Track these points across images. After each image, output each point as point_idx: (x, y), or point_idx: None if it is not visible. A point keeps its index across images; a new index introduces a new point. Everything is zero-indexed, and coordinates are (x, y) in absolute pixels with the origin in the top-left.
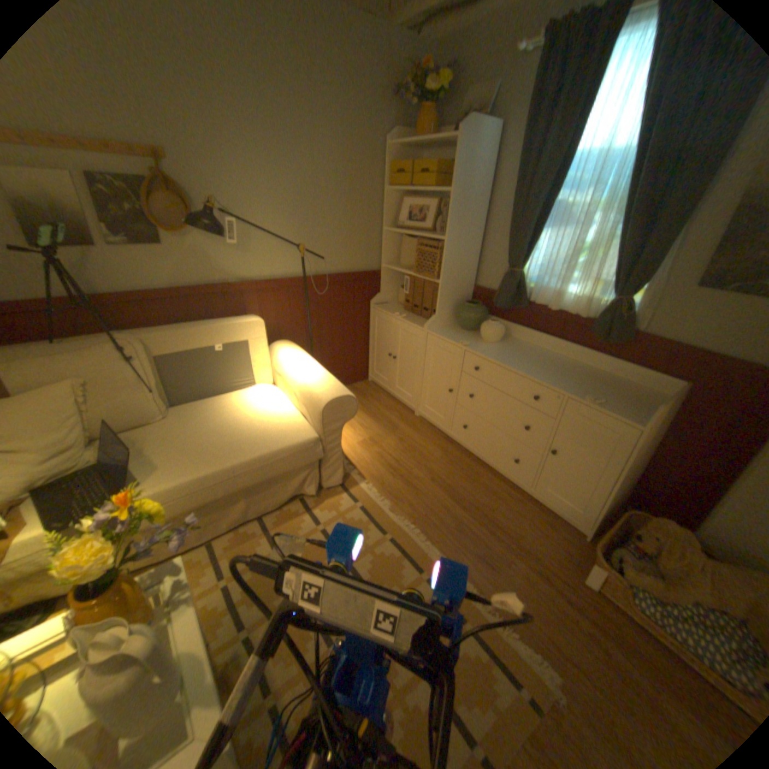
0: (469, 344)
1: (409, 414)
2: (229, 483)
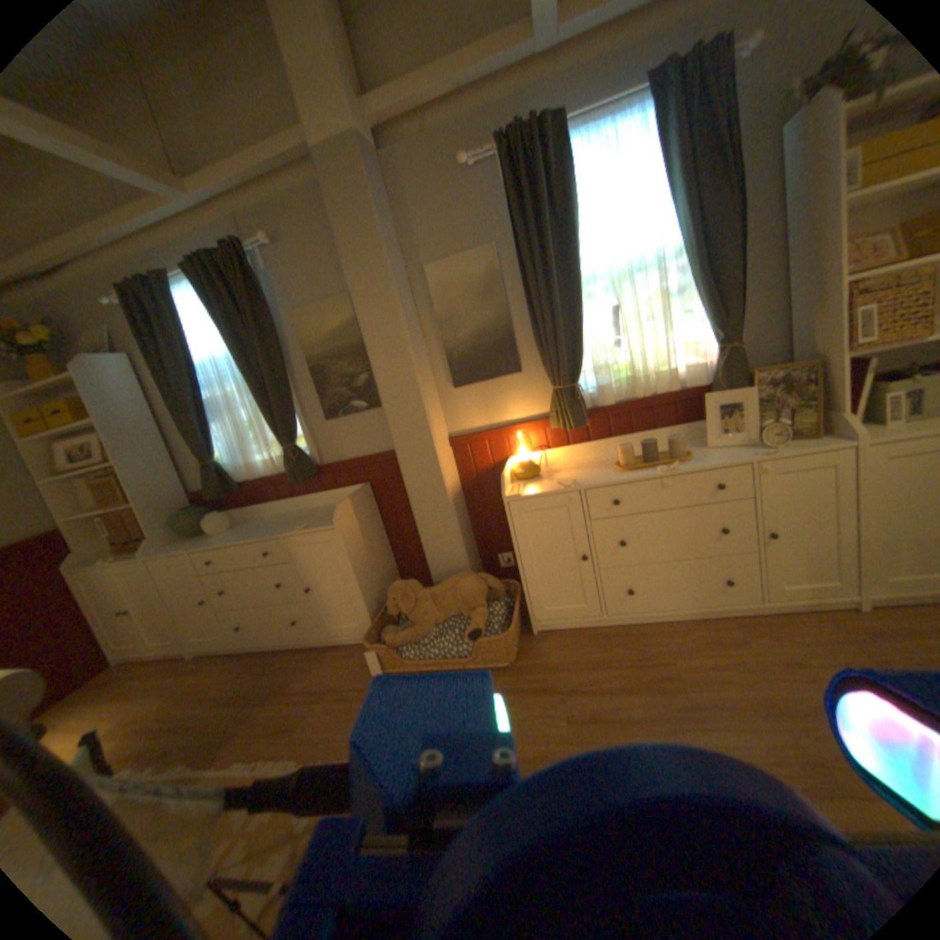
0: (189, 545)
1: (178, 663)
2: None
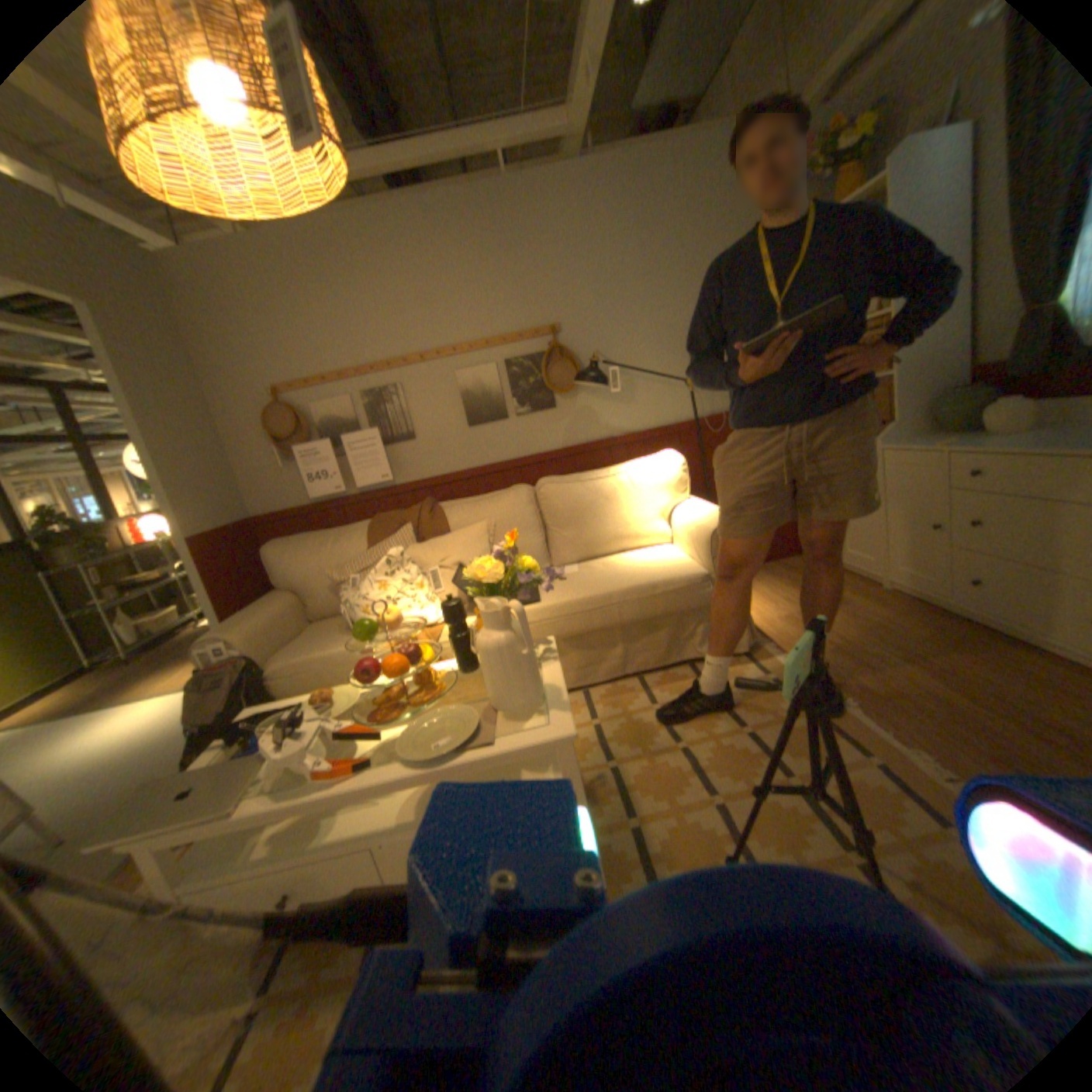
0: (957, 440)
1: (875, 587)
2: (604, 611)
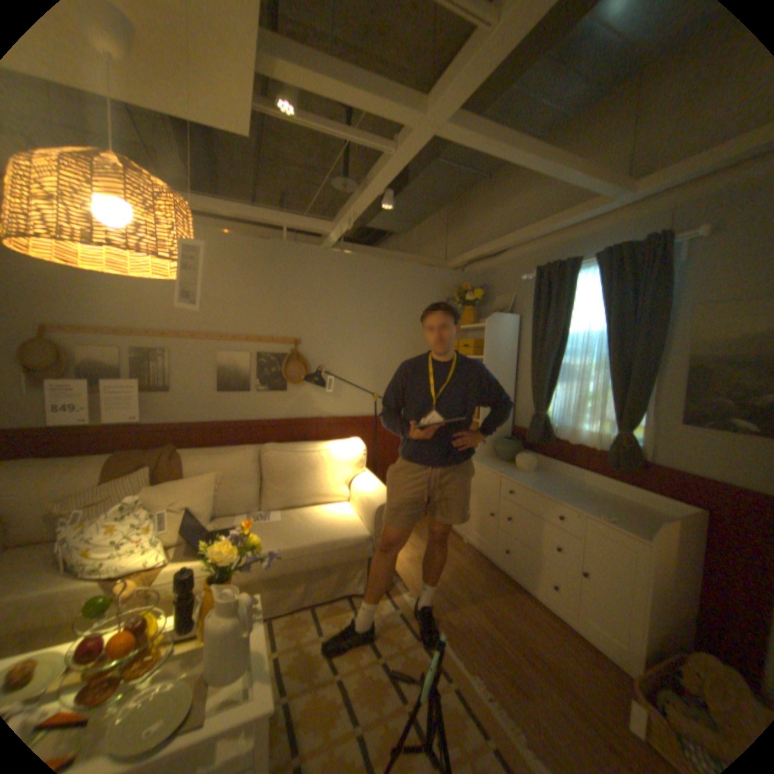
0: (504, 471)
1: (459, 541)
2: (297, 562)
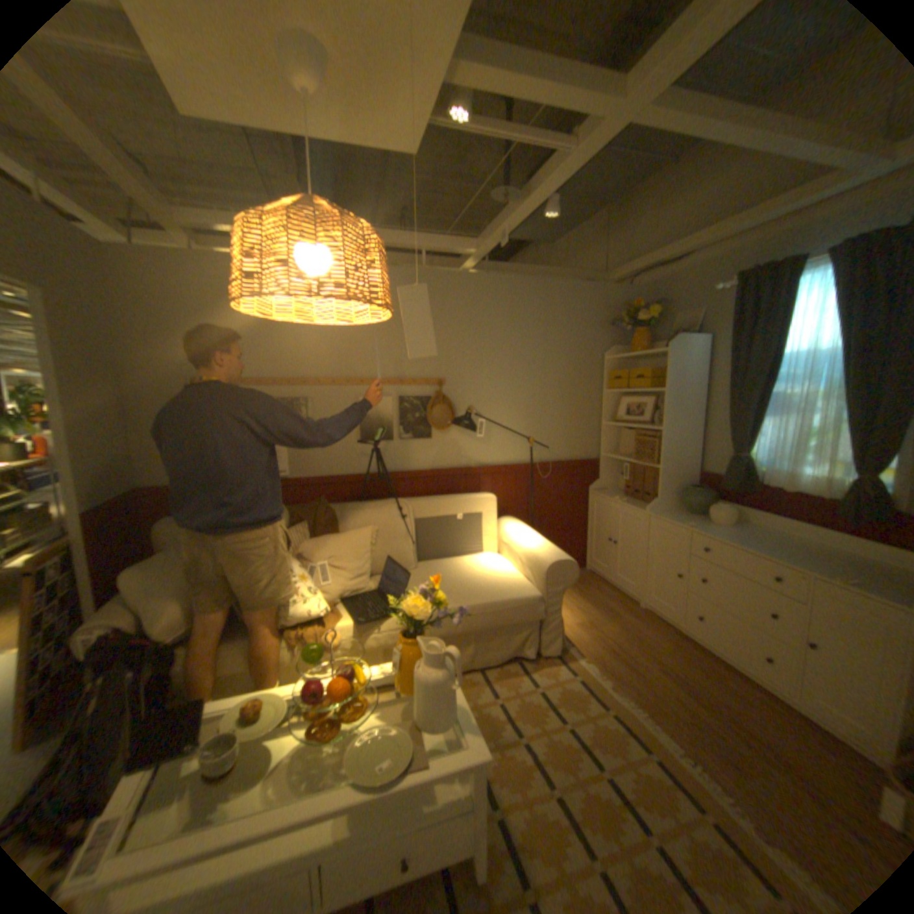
0: (696, 525)
1: (635, 605)
2: (468, 621)
